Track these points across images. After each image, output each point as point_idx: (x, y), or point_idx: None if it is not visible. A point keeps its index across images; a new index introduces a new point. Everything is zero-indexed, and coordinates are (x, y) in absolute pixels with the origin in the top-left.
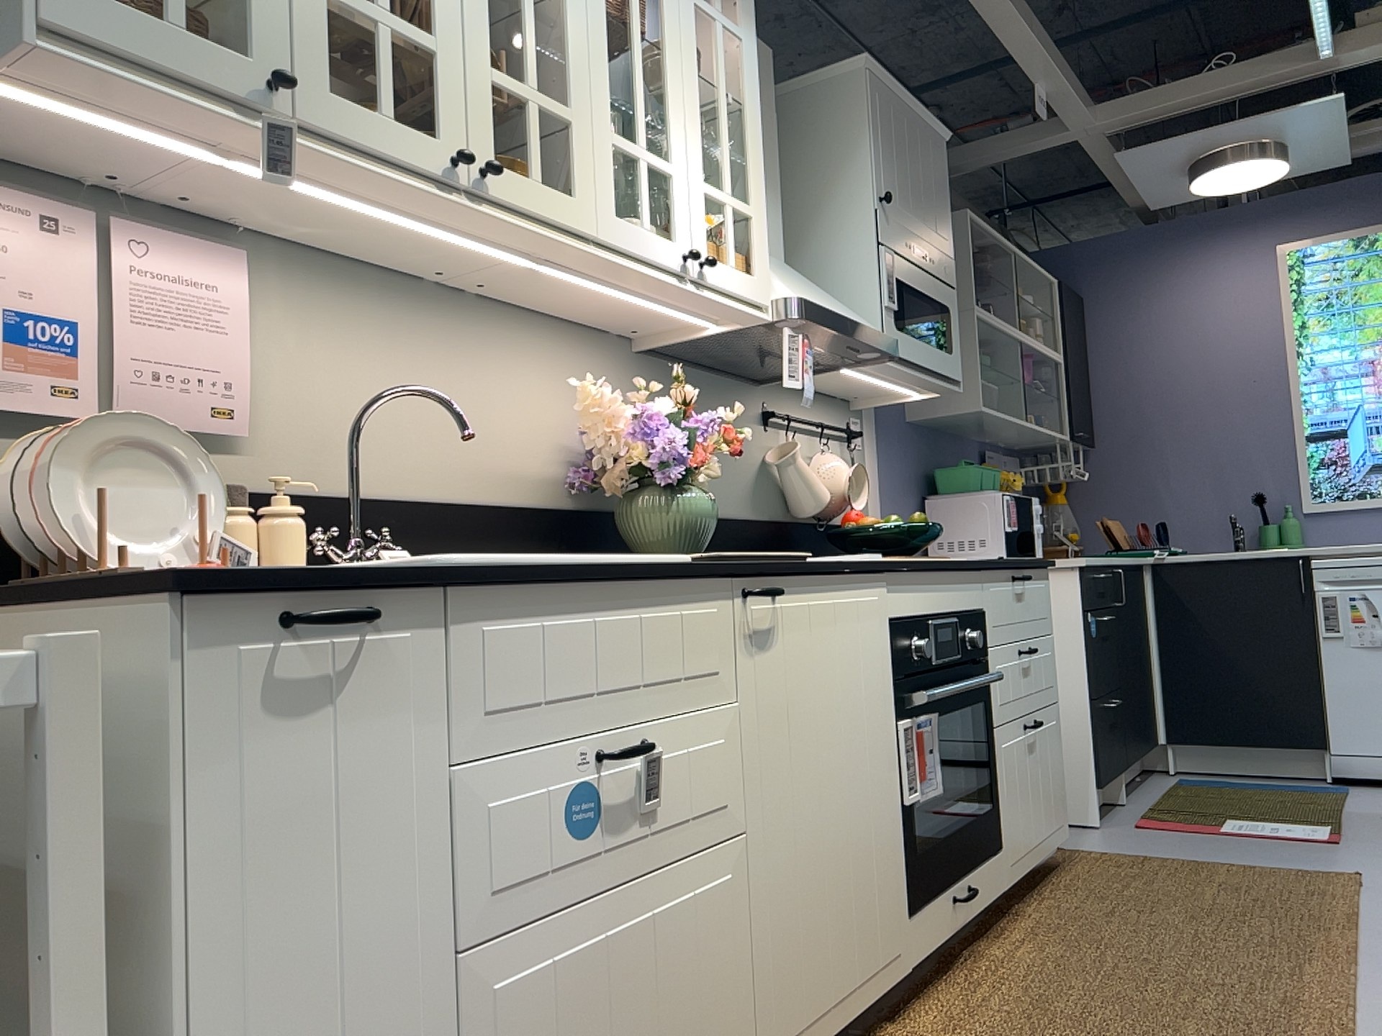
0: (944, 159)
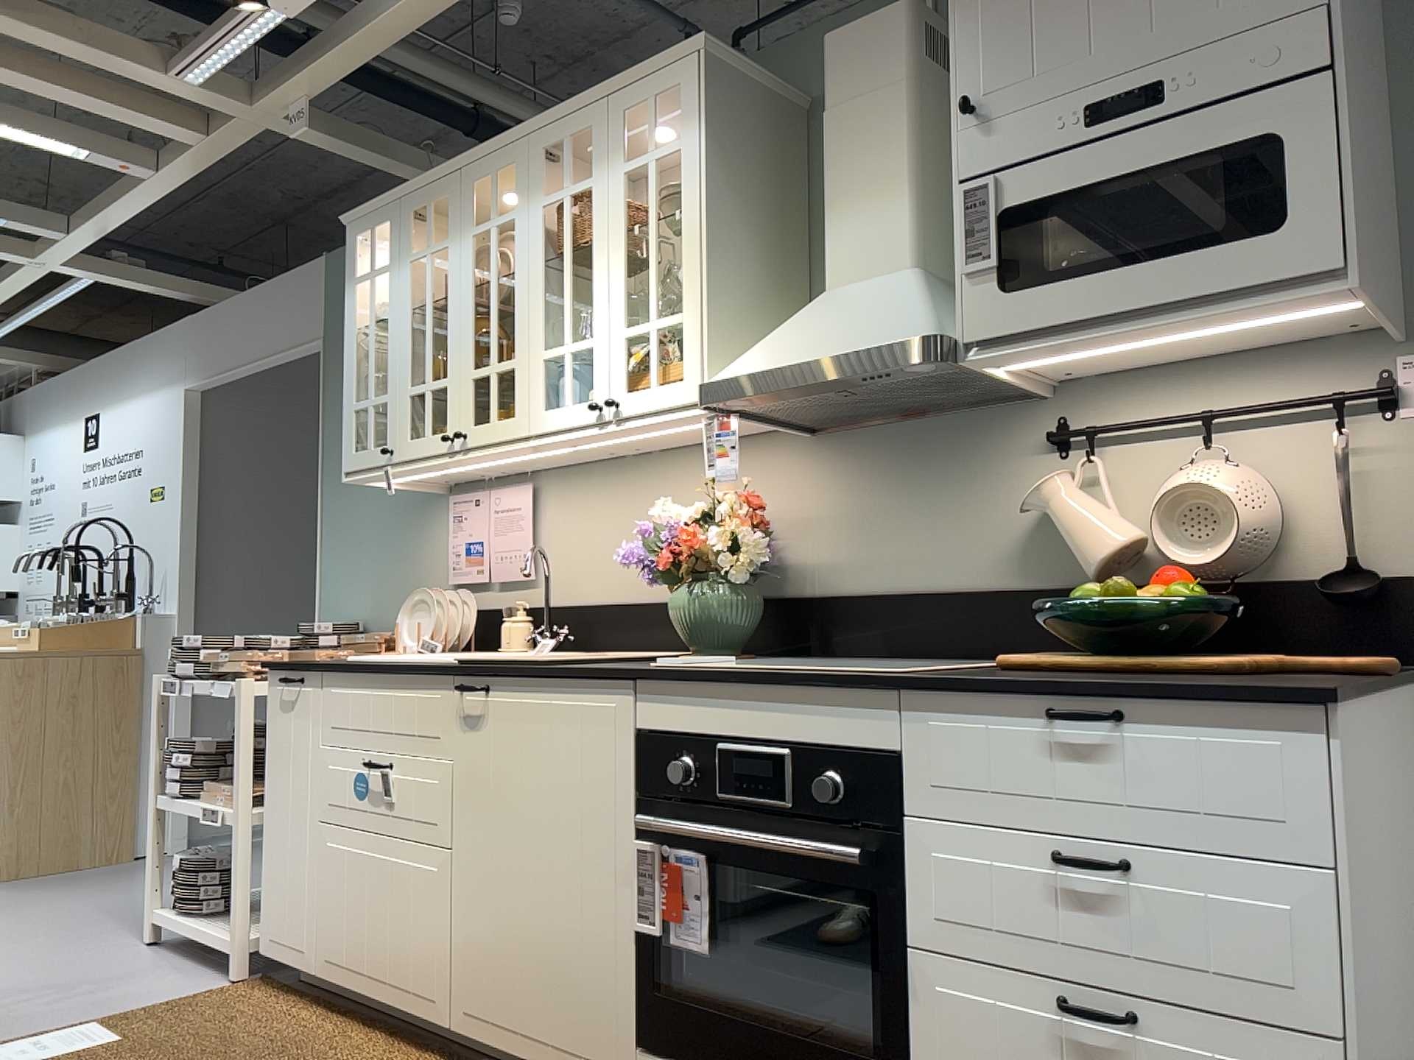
0: None
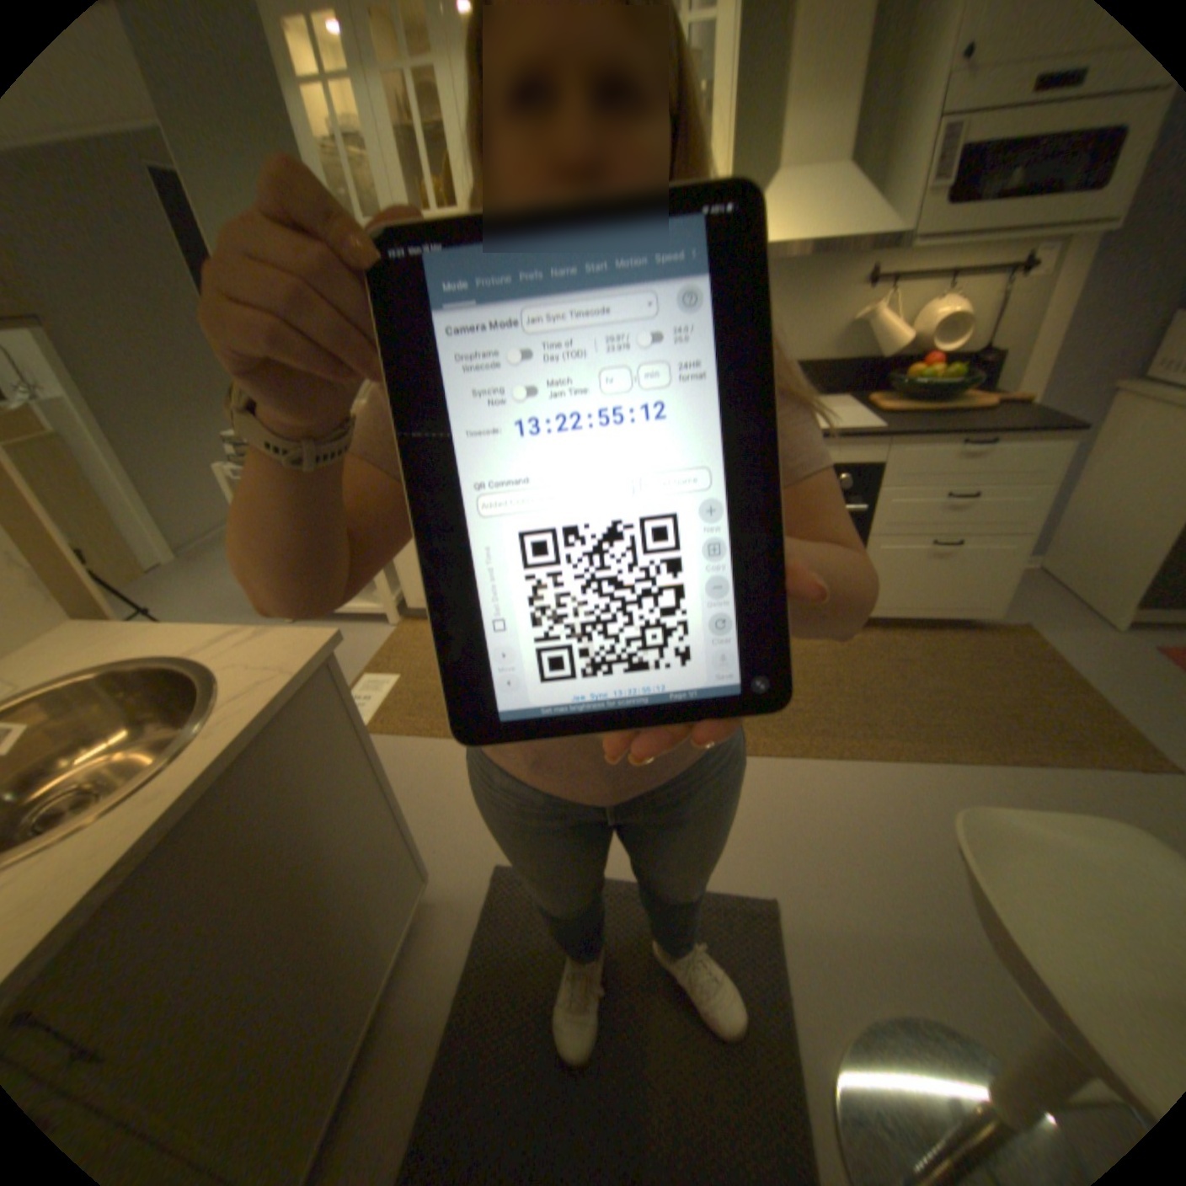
0: None
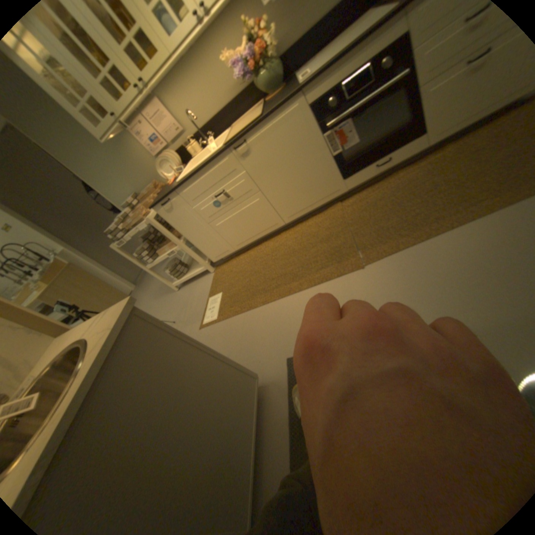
0: None
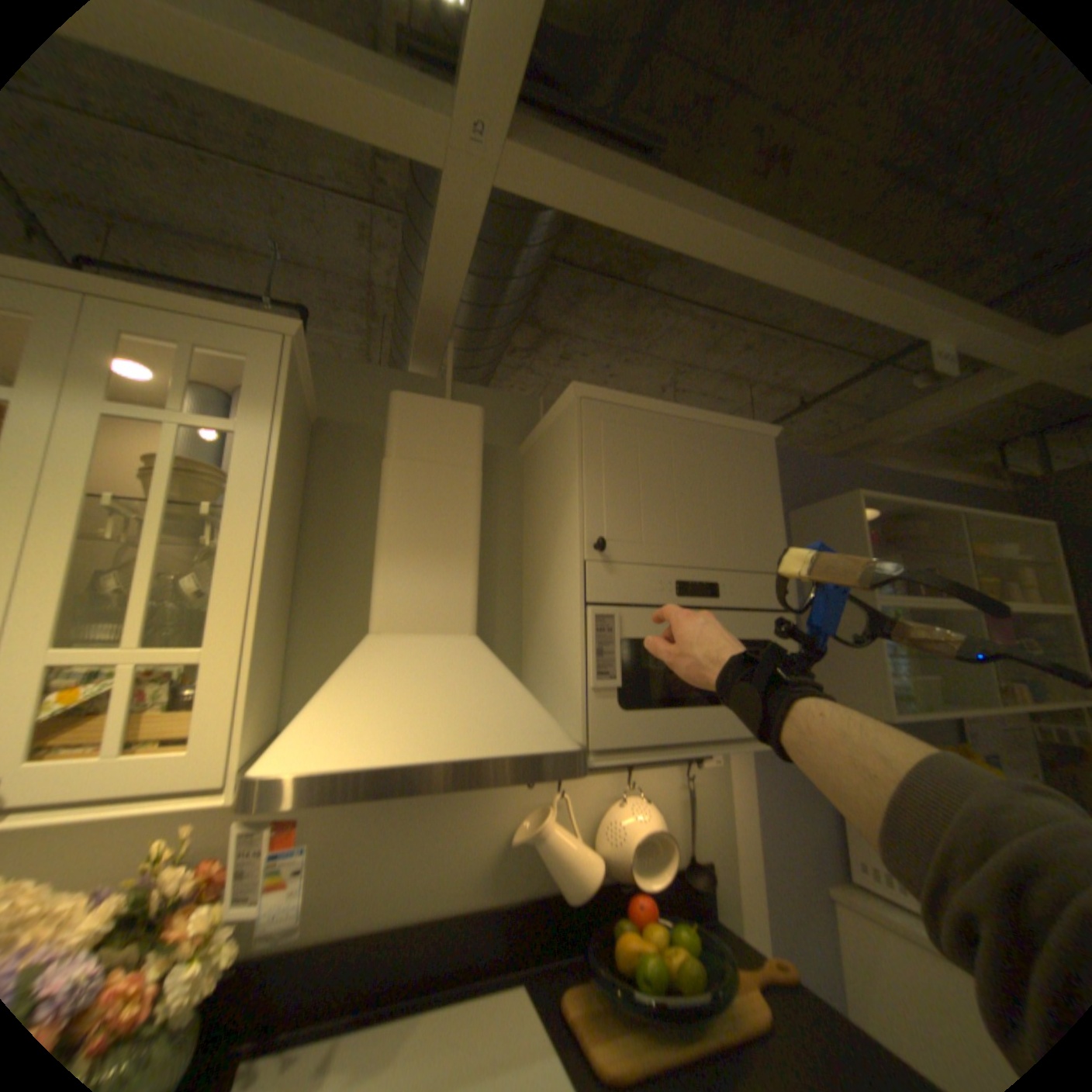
0: (762, 457)
